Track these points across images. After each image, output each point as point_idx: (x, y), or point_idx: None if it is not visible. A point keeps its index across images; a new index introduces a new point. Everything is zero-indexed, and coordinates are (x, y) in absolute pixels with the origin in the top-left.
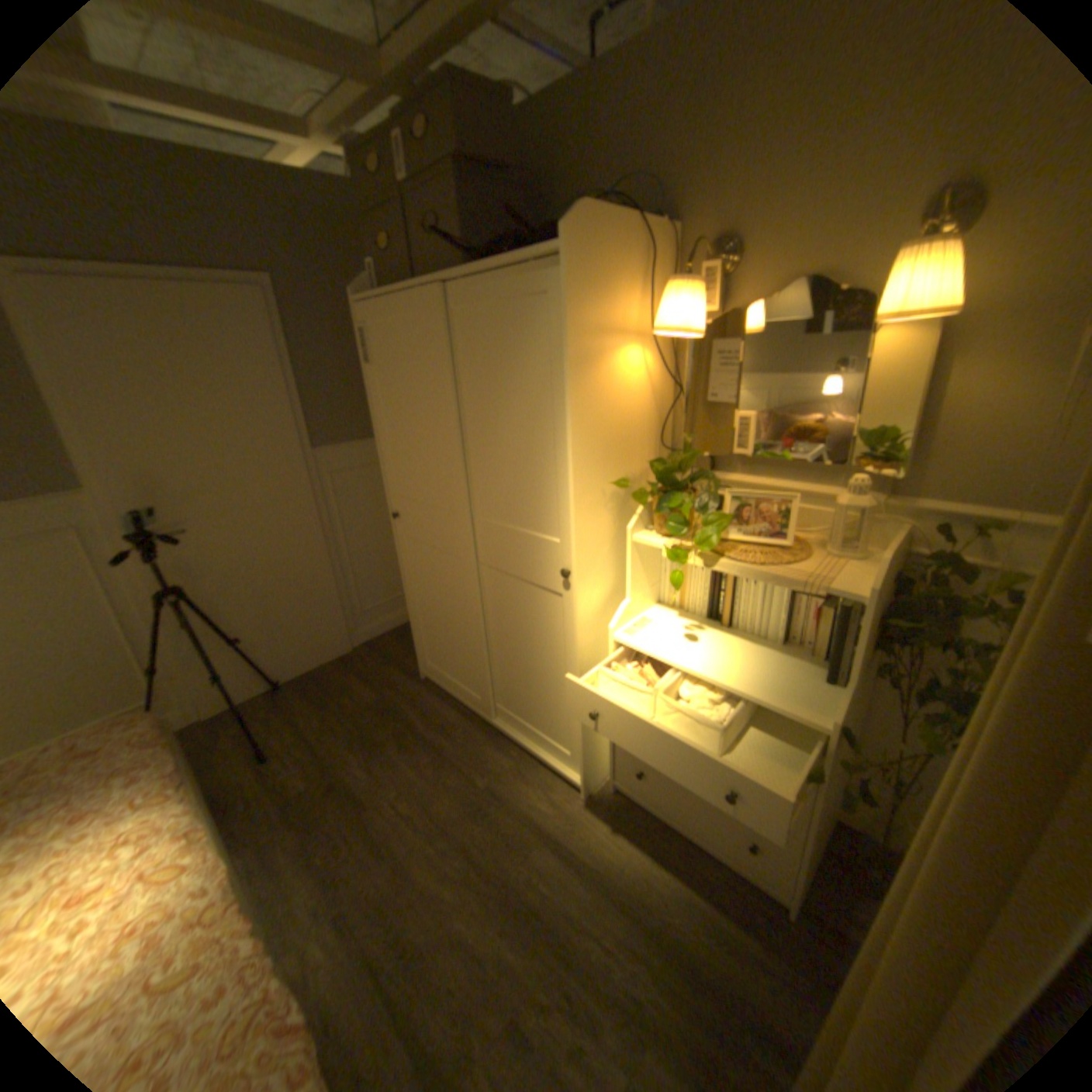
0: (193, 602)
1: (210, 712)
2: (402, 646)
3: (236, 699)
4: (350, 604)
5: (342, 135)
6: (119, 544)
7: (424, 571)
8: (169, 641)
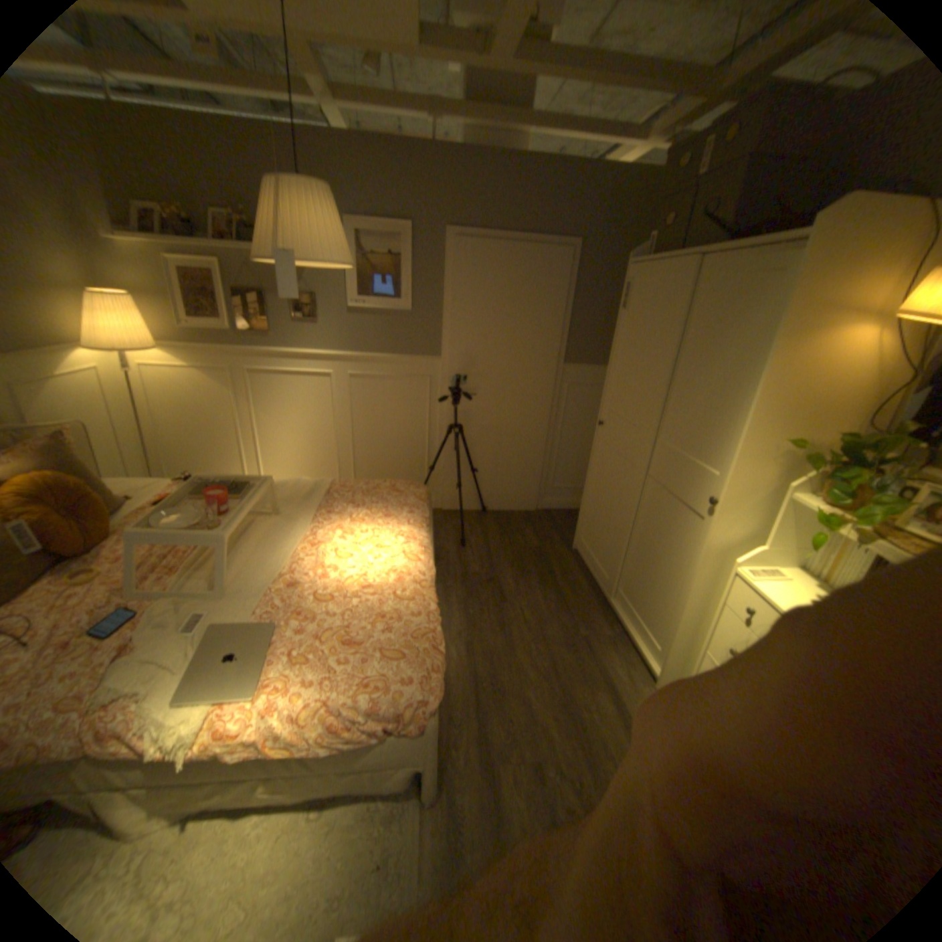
0: (466, 439)
1: (450, 507)
2: (571, 523)
3: (465, 507)
4: (549, 479)
5: (676, 134)
6: (447, 393)
7: (608, 470)
8: (448, 456)
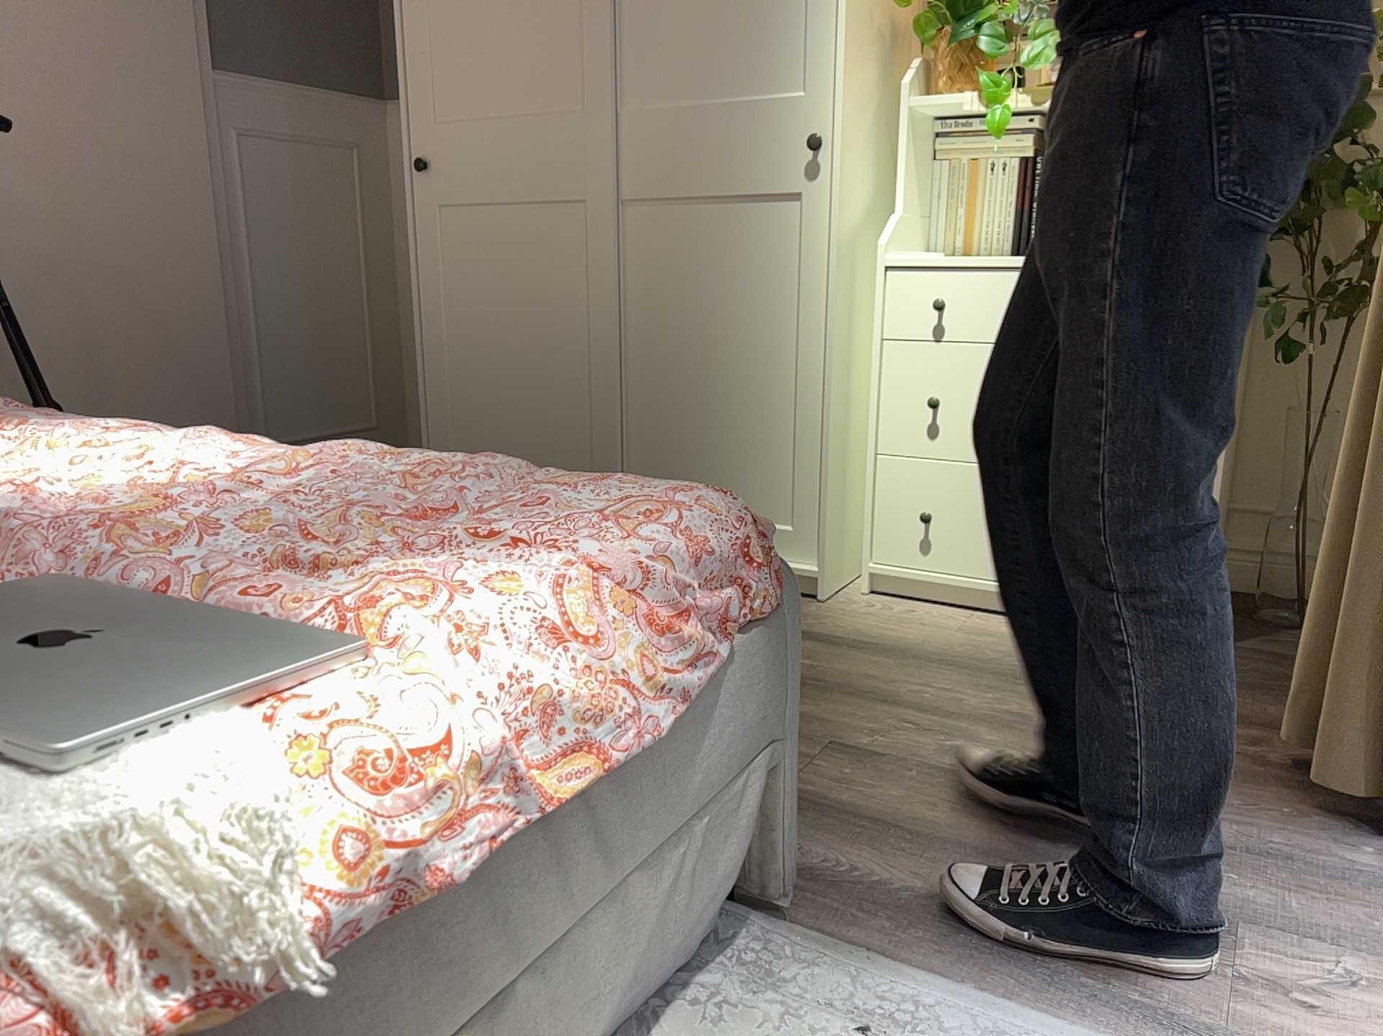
0: None
1: None
2: None
3: None
4: (255, 417)
5: None
6: None
7: (482, 263)
8: None
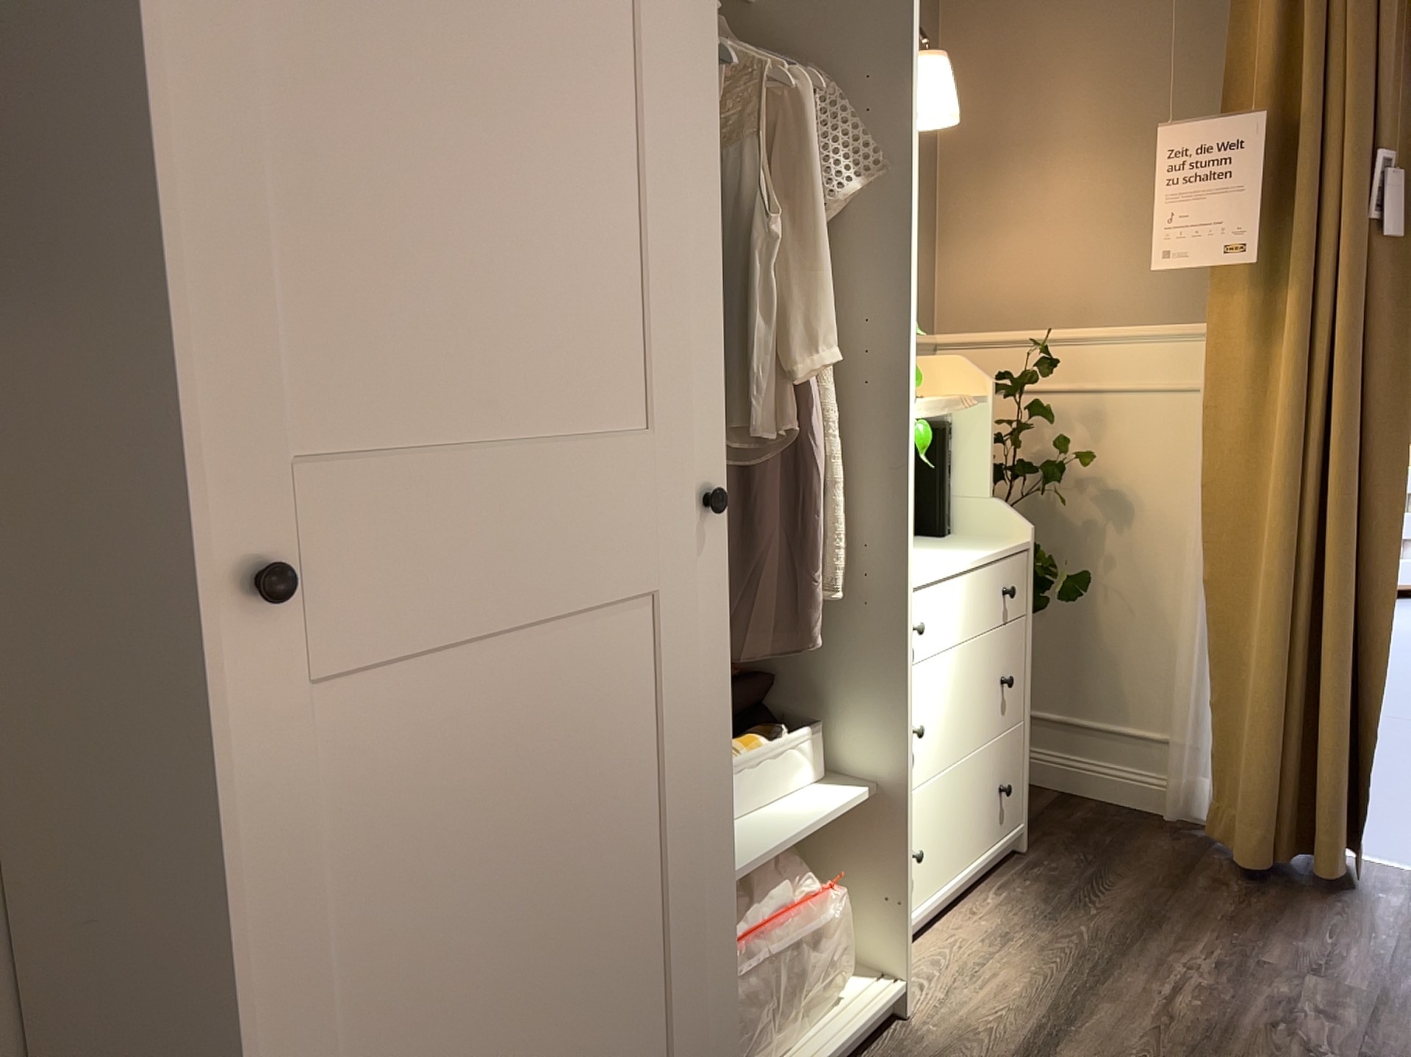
0: None
1: None
2: None
3: None
4: None
5: None
6: None
7: (441, 783)
8: None
